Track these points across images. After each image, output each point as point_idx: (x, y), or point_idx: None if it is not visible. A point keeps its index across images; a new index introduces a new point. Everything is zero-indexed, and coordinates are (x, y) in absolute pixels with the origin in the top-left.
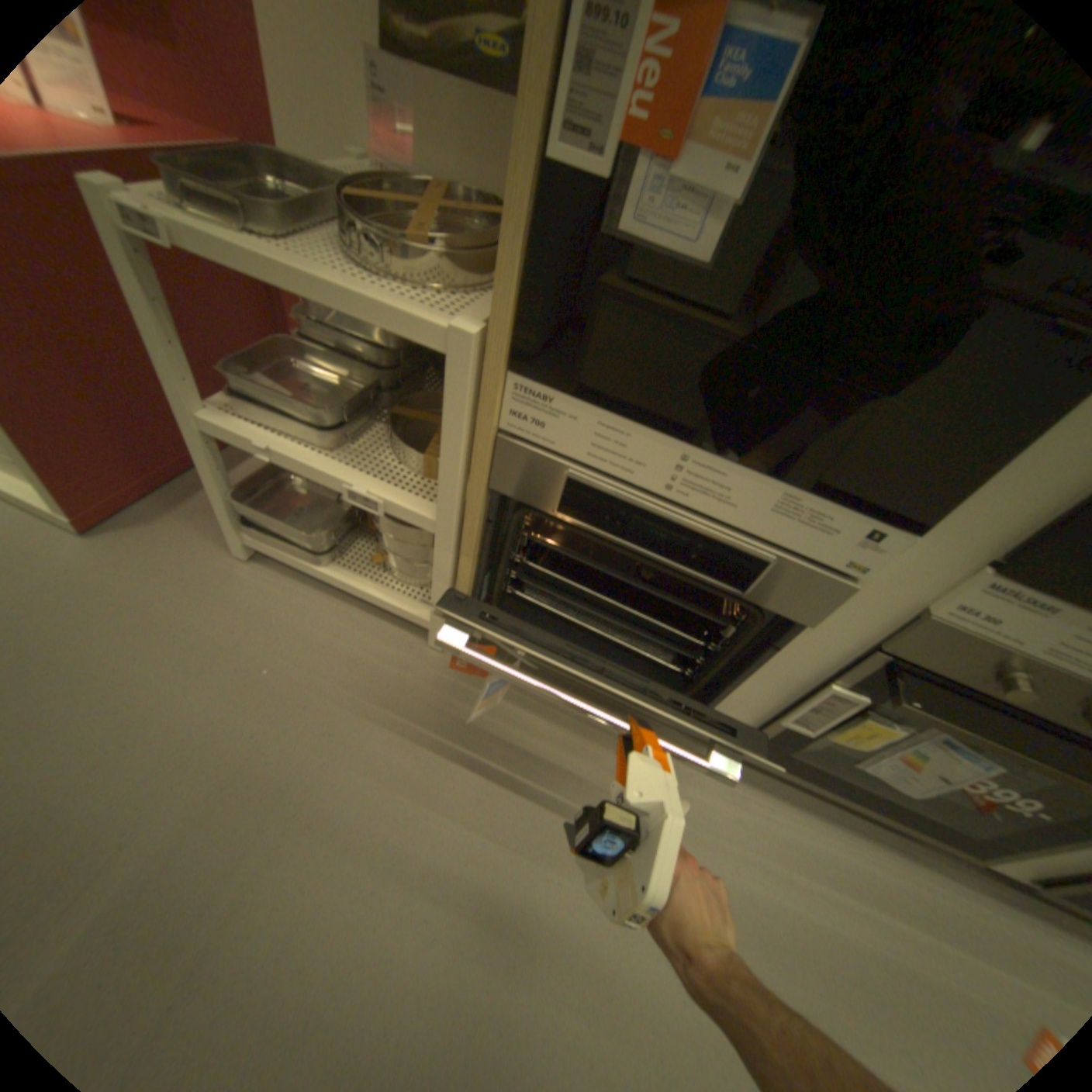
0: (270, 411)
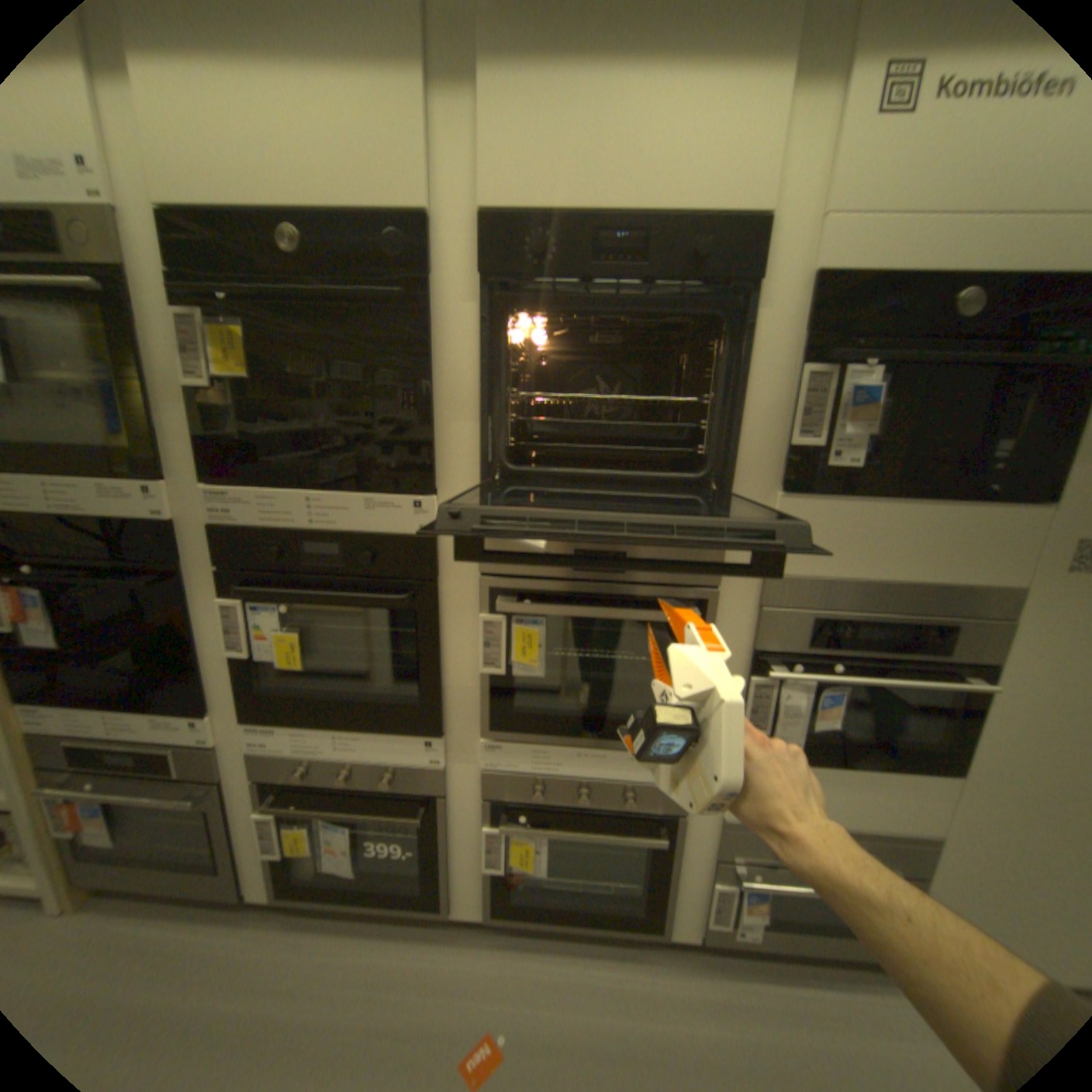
0: None
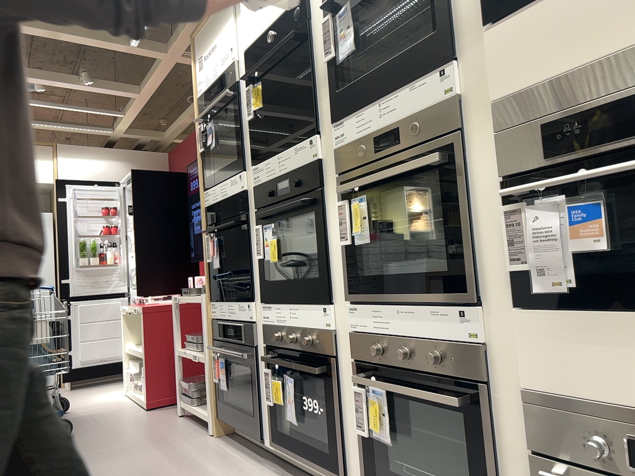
0: (192, 347)
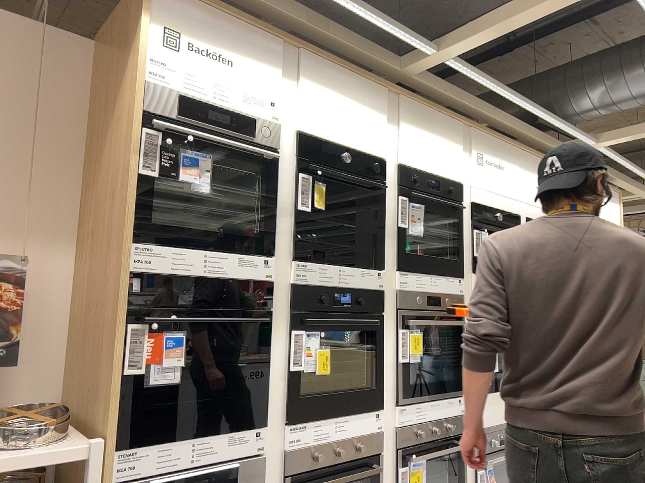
0: None
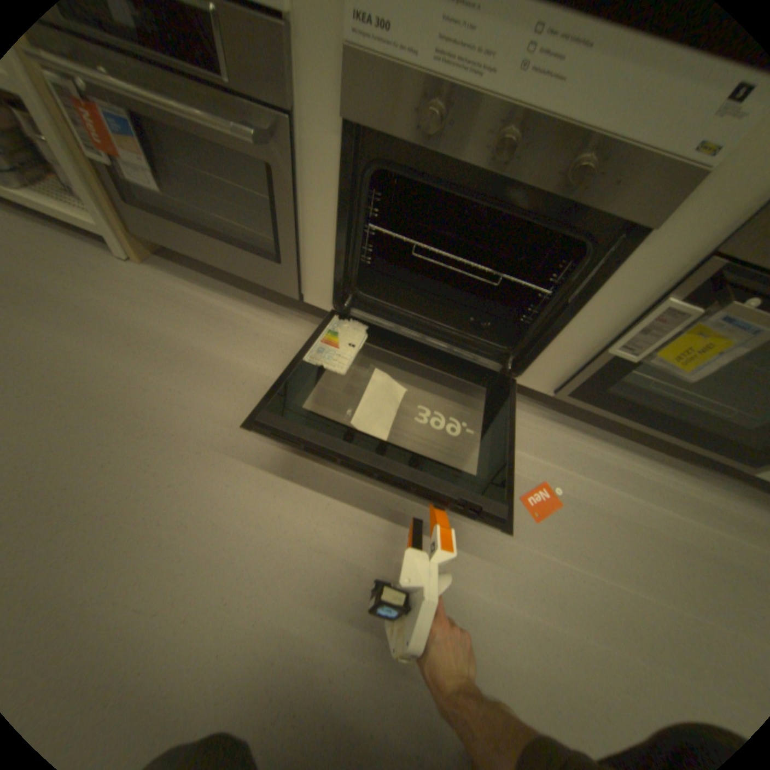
0: None
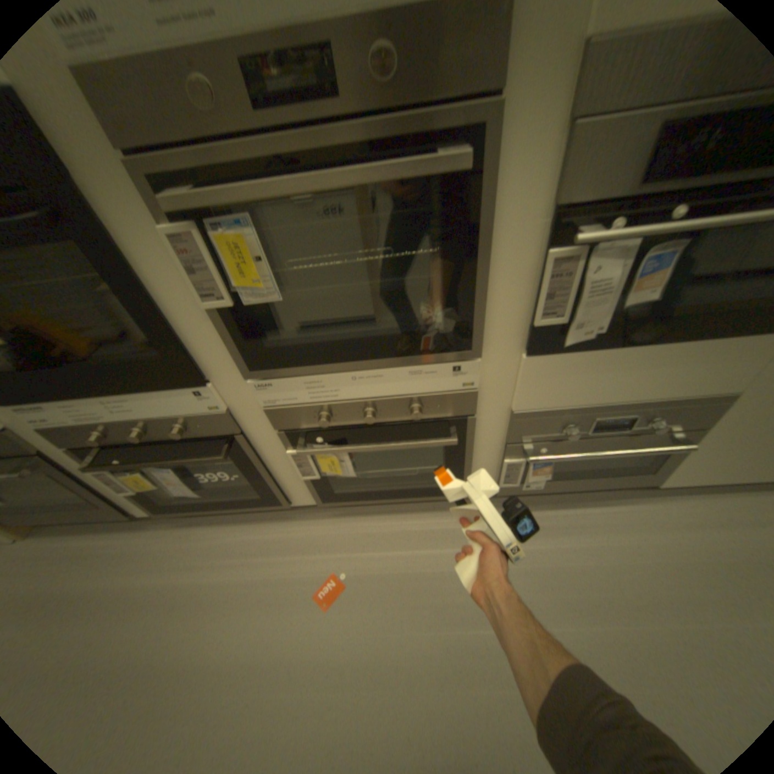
0: None
